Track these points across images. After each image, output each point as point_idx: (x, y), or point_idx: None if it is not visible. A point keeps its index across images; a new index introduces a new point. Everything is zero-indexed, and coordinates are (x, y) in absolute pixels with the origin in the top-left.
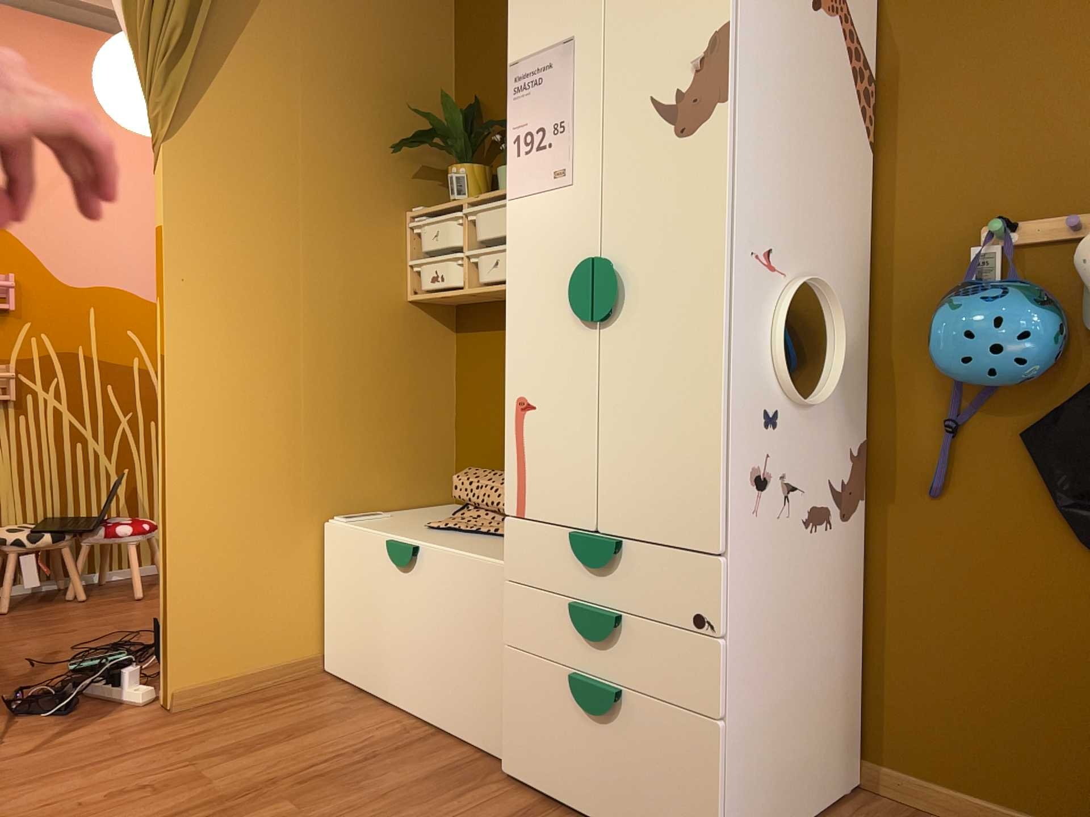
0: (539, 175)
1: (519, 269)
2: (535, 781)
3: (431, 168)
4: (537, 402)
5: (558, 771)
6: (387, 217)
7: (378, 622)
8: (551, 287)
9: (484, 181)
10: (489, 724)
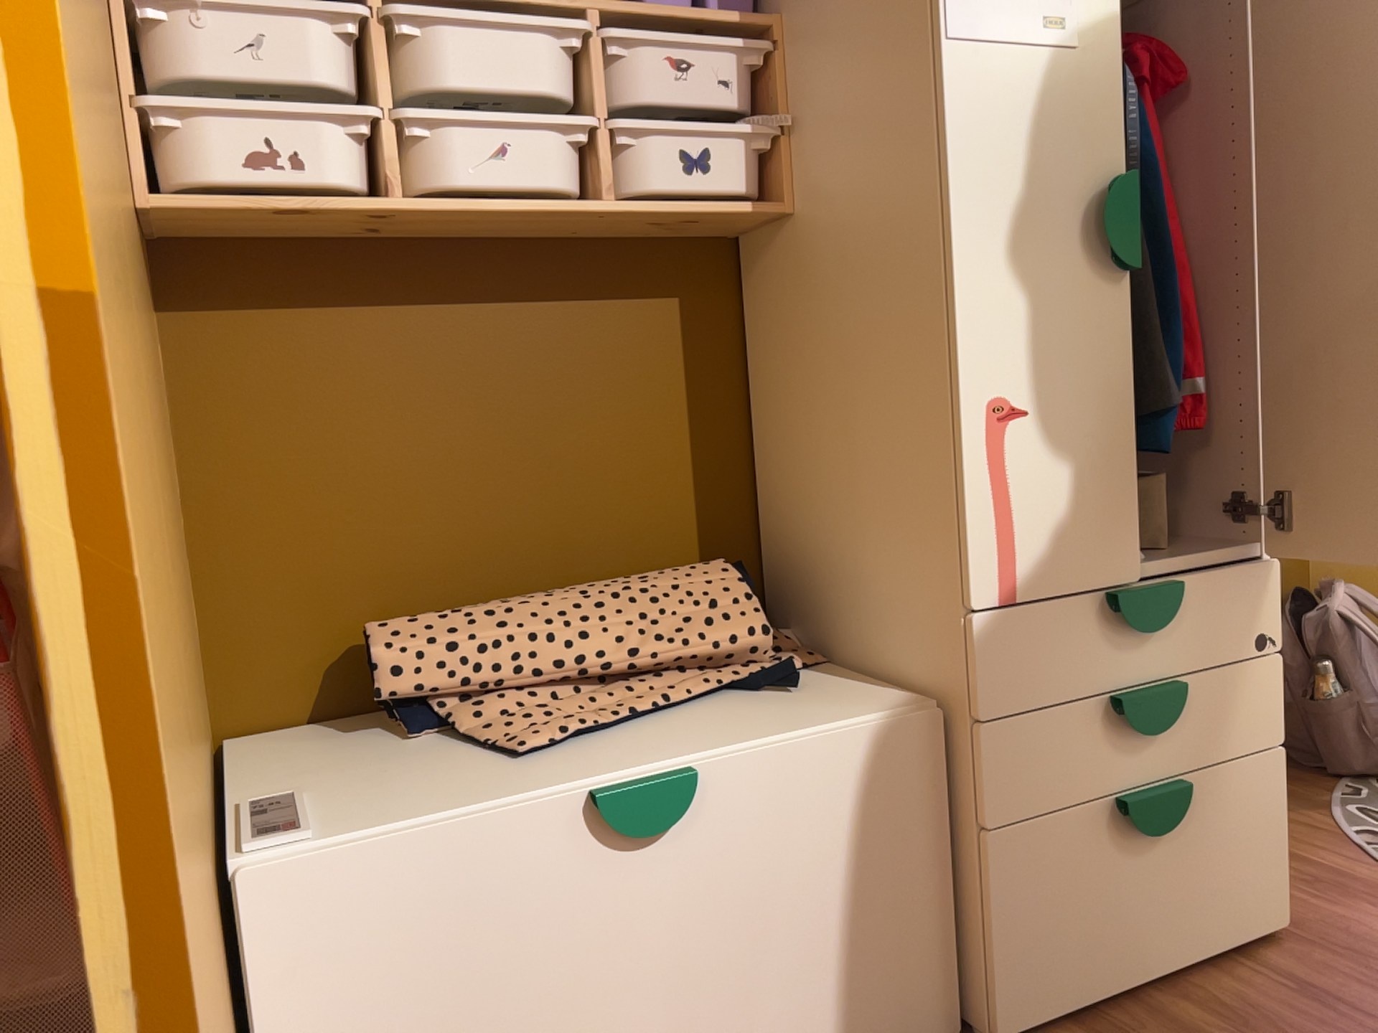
0: (1013, 13)
1: (981, 173)
2: (1063, 1003)
3: None
4: (1033, 404)
5: (1100, 957)
6: None
7: (557, 1012)
8: (1047, 213)
9: None
10: (914, 1002)
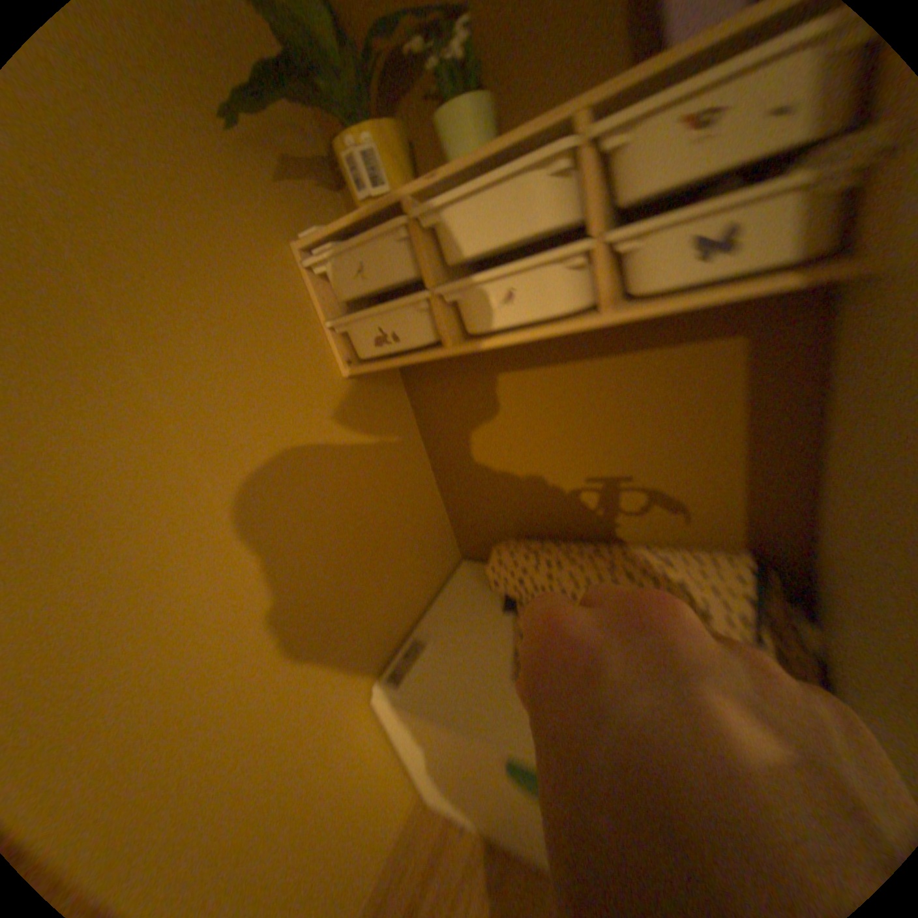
0: None
1: None
2: None
3: (293, 155)
4: None
5: None
6: (265, 260)
7: (505, 811)
8: None
9: (404, 150)
10: None
